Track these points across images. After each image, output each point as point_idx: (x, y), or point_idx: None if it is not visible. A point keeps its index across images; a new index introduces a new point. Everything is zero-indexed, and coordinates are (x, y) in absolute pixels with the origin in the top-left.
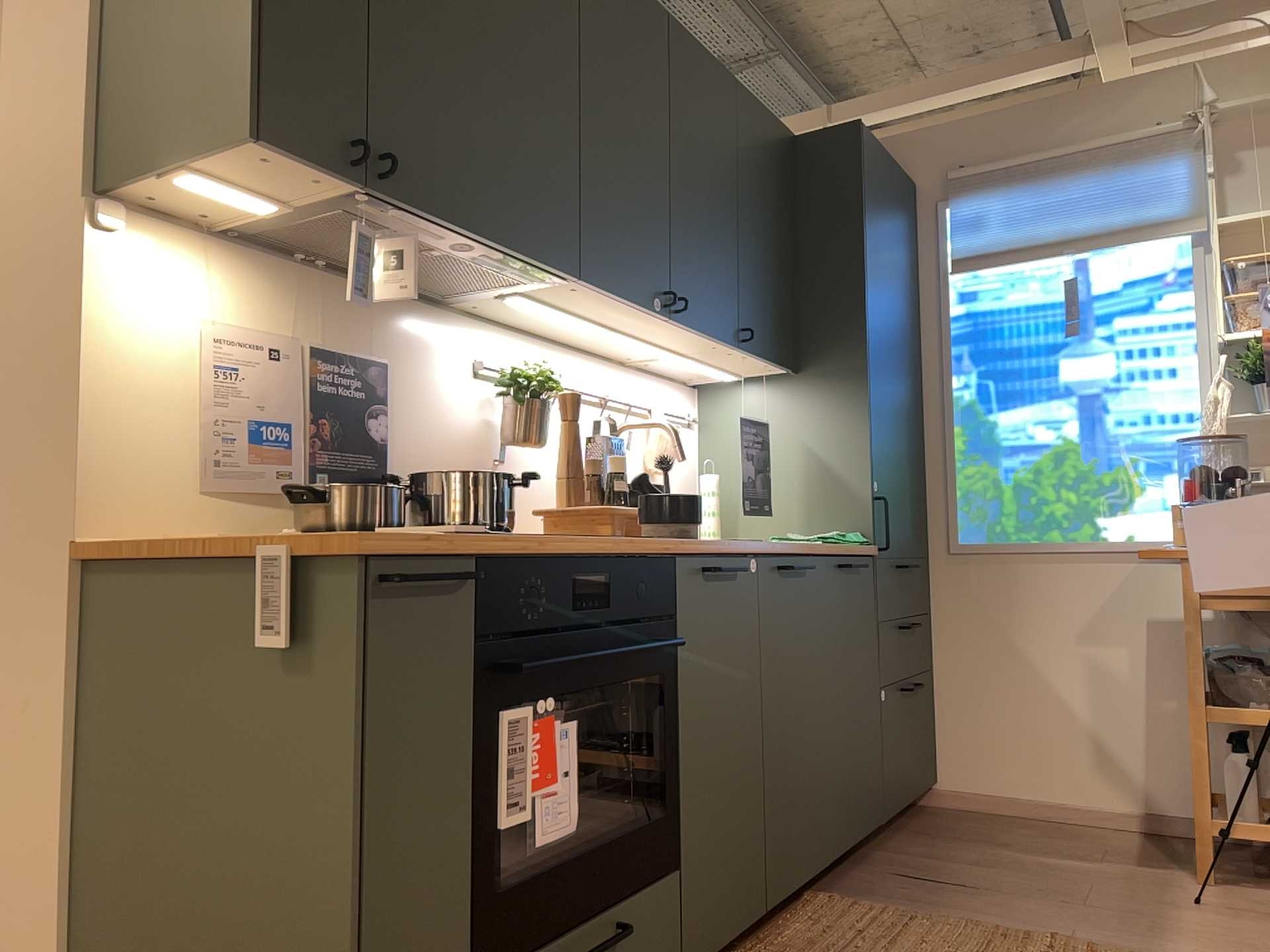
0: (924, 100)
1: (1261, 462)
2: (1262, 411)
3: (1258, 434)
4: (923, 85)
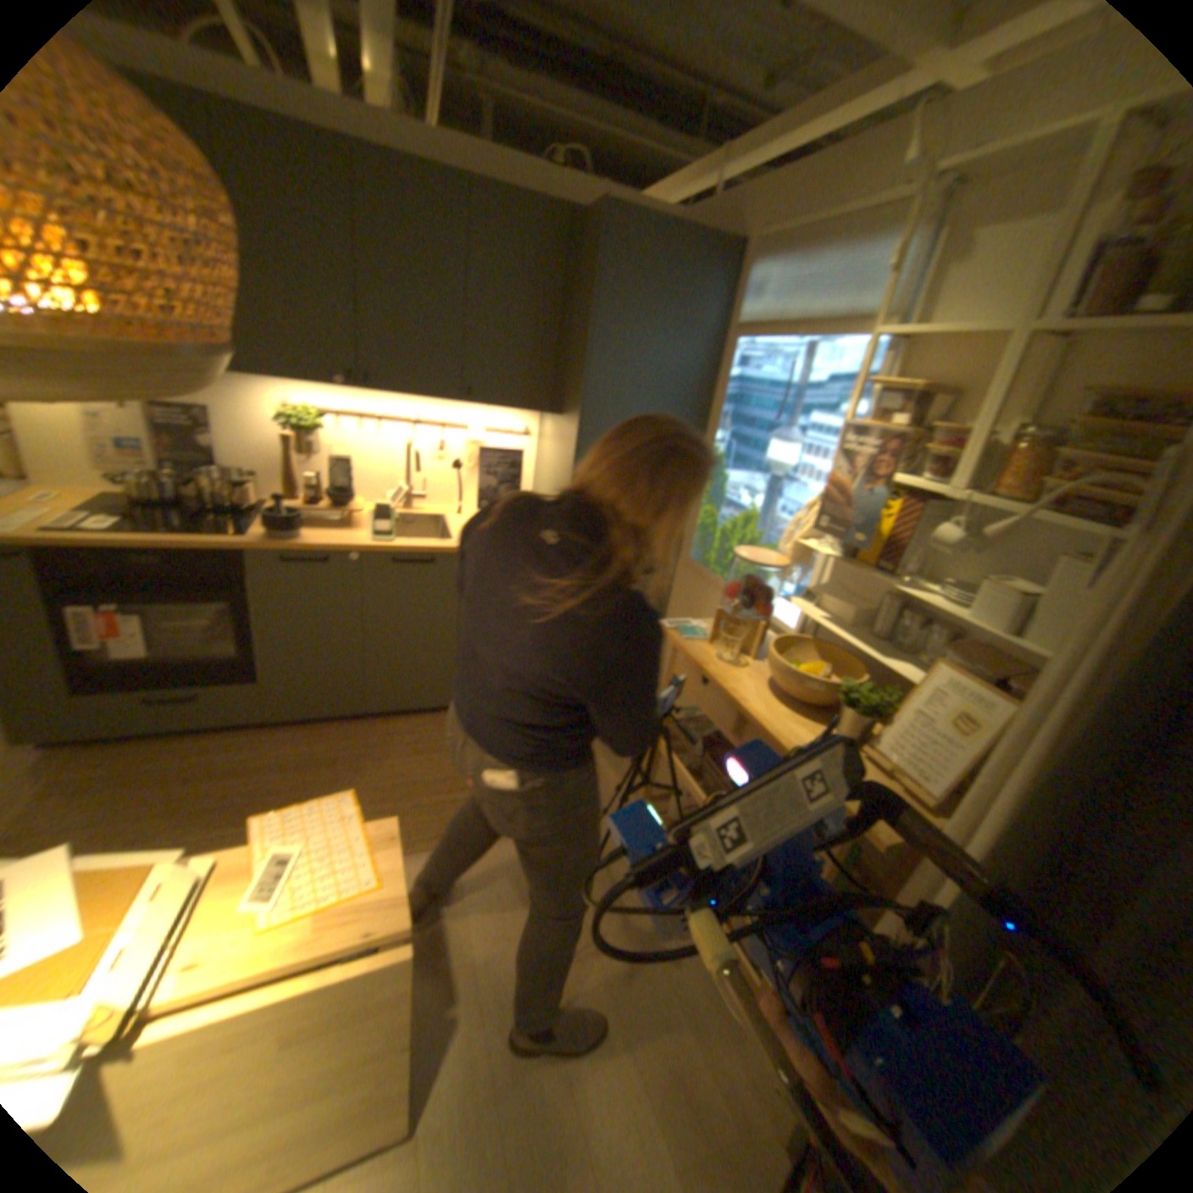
0: (779, 137)
1: (845, 589)
2: (835, 547)
3: (854, 564)
4: (784, 117)
